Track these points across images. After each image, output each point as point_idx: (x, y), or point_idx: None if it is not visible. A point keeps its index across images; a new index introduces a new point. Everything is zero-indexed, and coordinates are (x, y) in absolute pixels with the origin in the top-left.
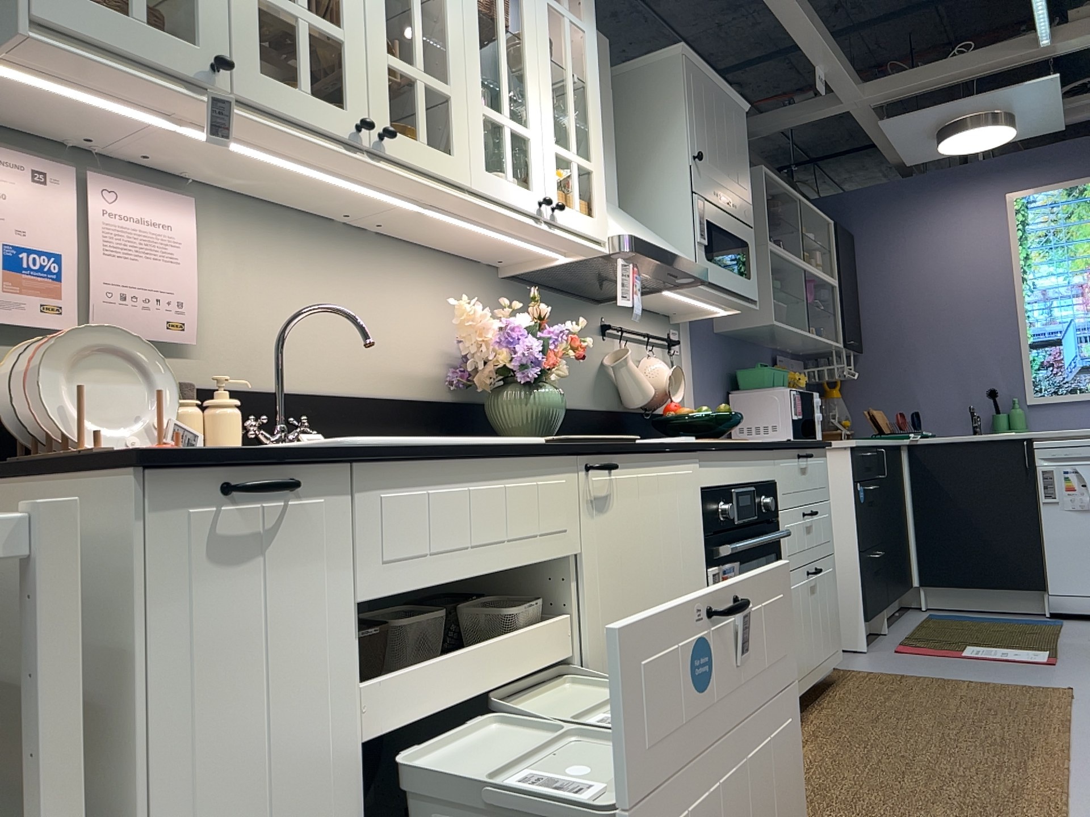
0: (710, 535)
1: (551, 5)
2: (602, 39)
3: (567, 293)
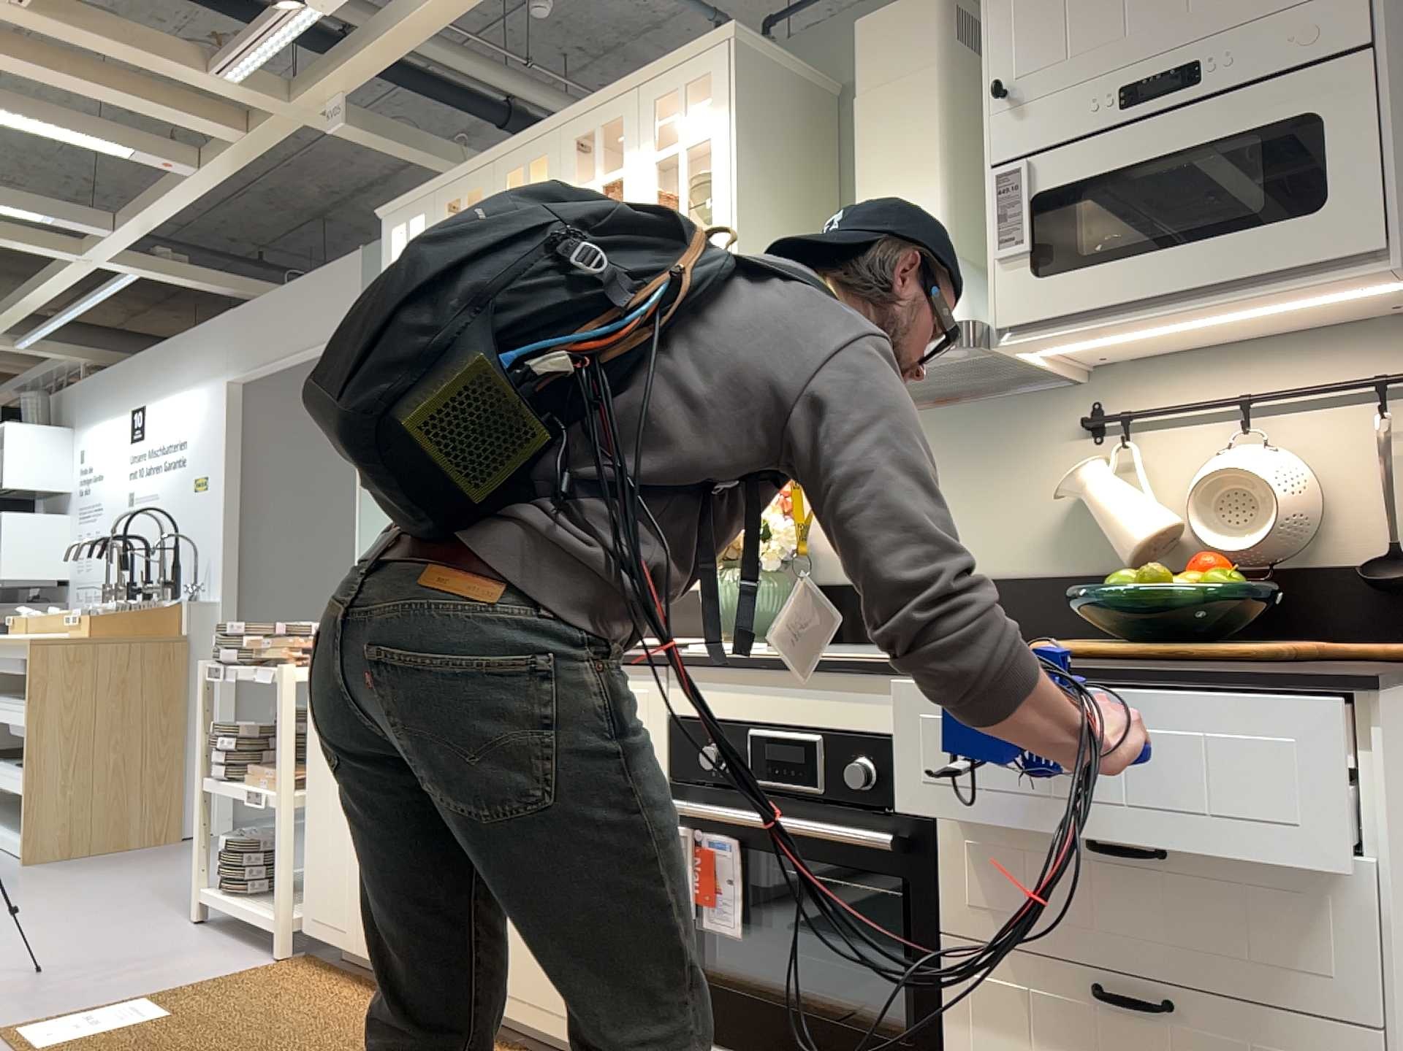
0: (681, 782)
1: (656, 162)
2: (910, 4)
3: (971, 400)
